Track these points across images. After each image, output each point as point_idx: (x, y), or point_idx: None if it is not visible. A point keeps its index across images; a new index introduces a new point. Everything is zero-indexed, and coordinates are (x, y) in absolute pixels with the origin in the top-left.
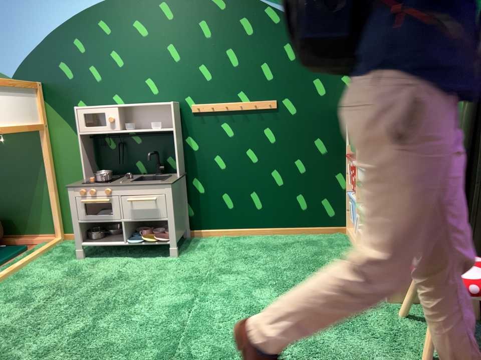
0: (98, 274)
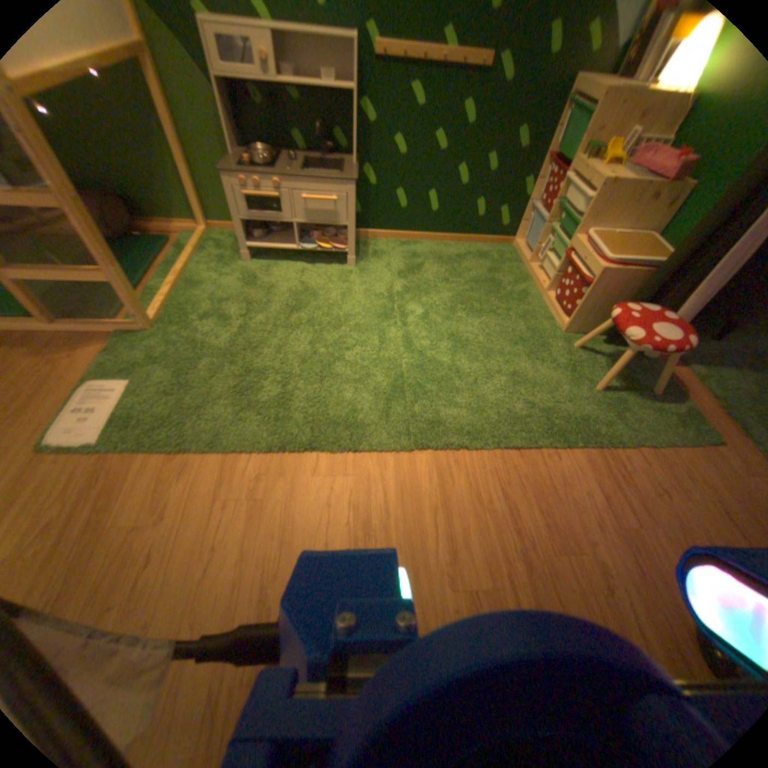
0: (282, 282)
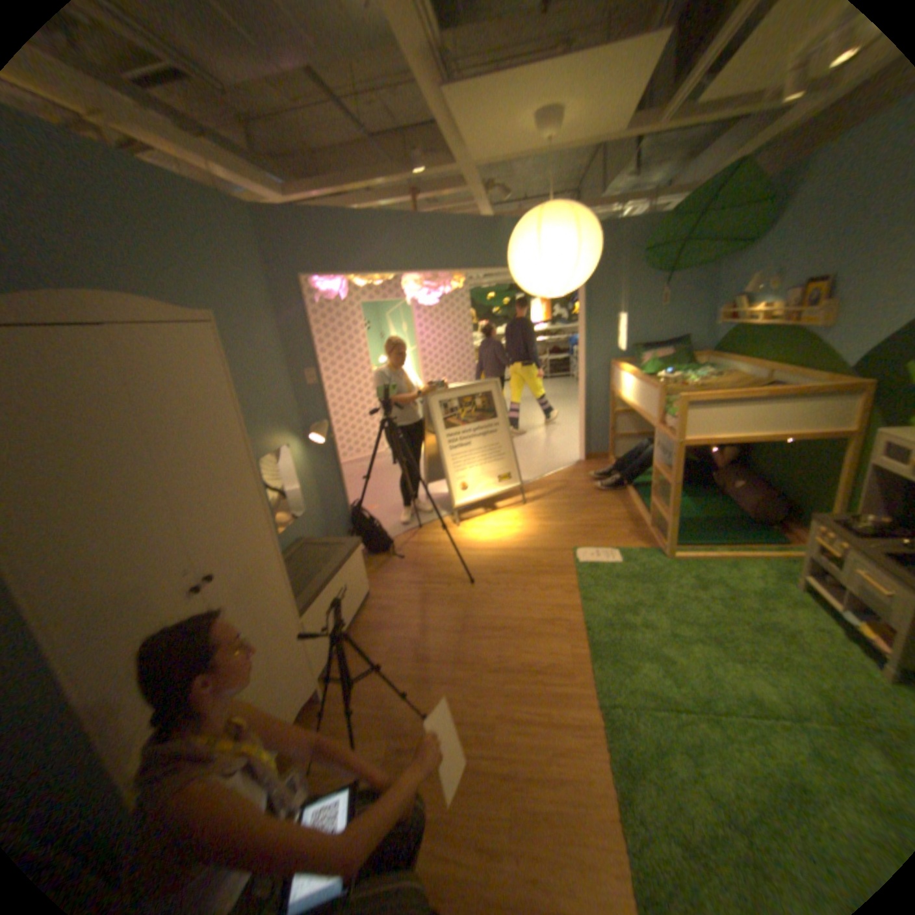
0: (784, 620)
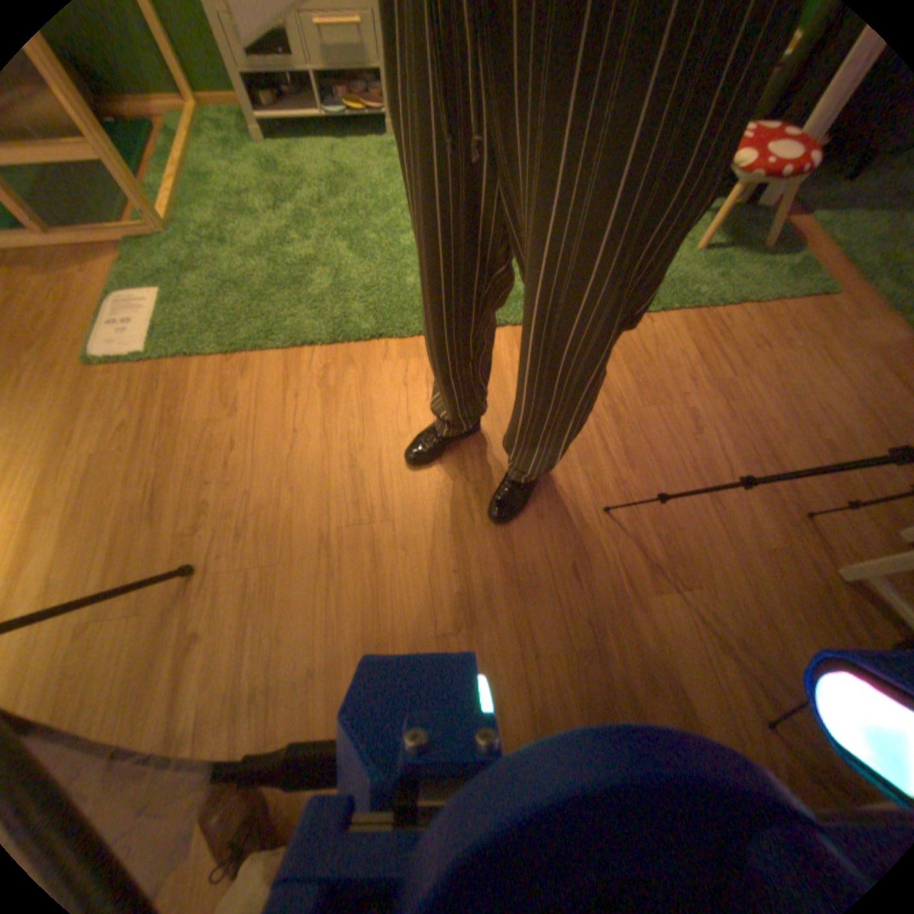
0: (308, 165)
